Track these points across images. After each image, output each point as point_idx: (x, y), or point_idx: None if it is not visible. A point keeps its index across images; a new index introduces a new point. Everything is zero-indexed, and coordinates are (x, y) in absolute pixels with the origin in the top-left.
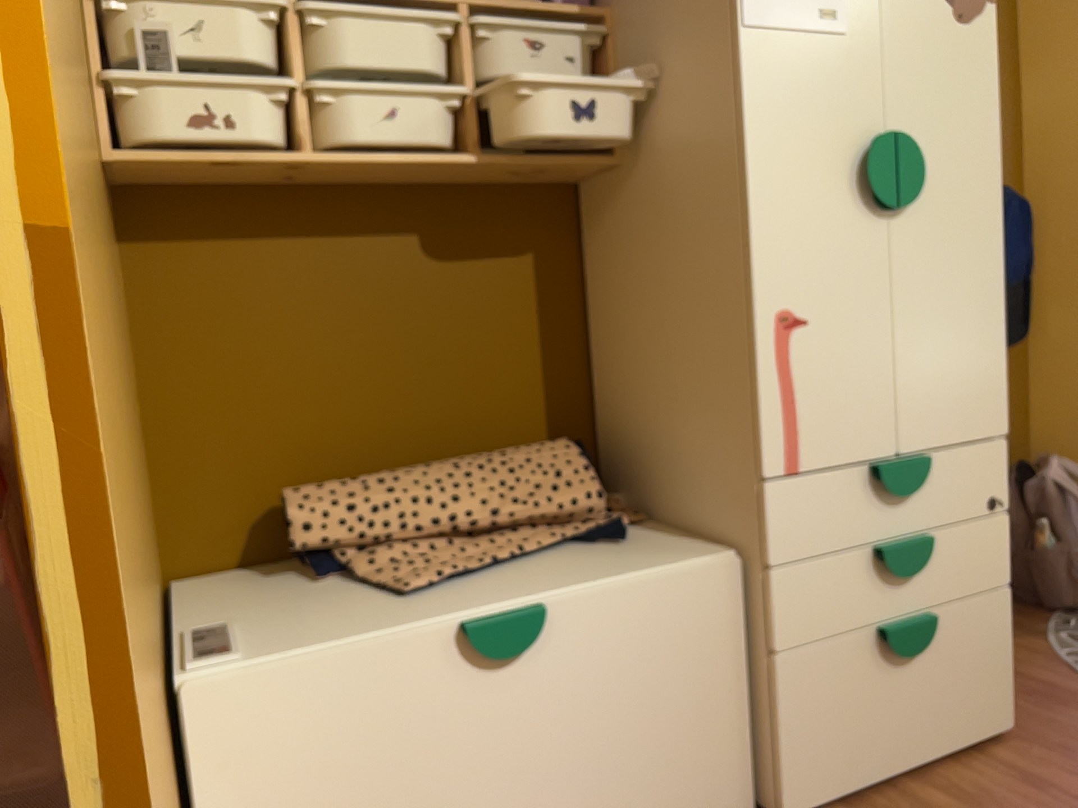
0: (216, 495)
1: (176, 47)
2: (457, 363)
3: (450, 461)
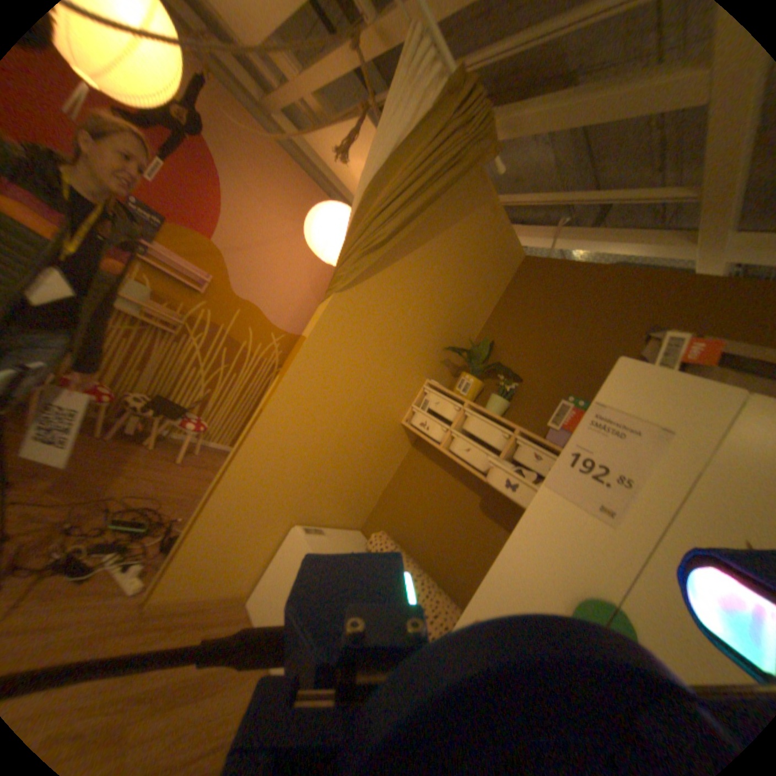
0: (382, 522)
1: (431, 406)
2: (462, 553)
3: (424, 575)
